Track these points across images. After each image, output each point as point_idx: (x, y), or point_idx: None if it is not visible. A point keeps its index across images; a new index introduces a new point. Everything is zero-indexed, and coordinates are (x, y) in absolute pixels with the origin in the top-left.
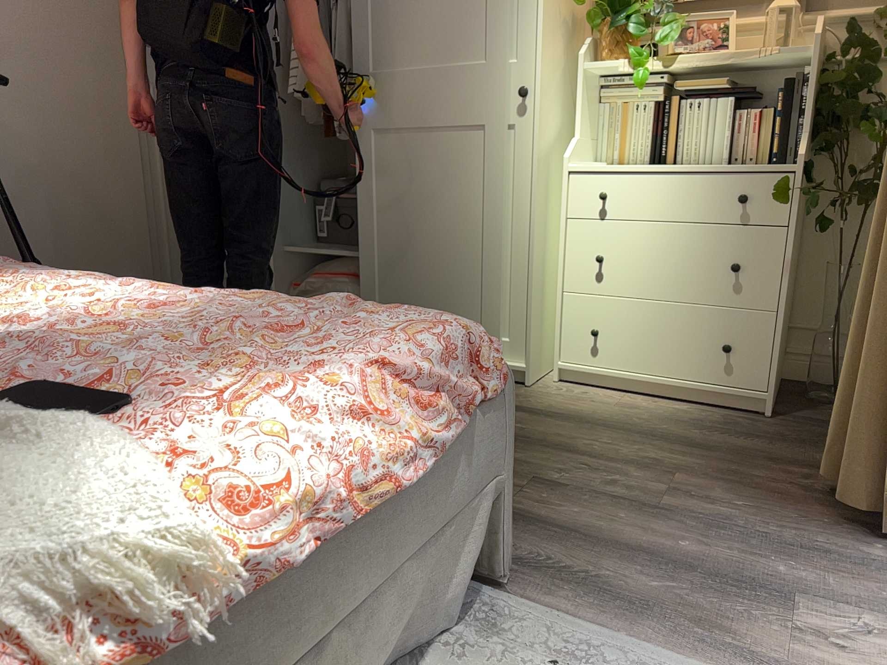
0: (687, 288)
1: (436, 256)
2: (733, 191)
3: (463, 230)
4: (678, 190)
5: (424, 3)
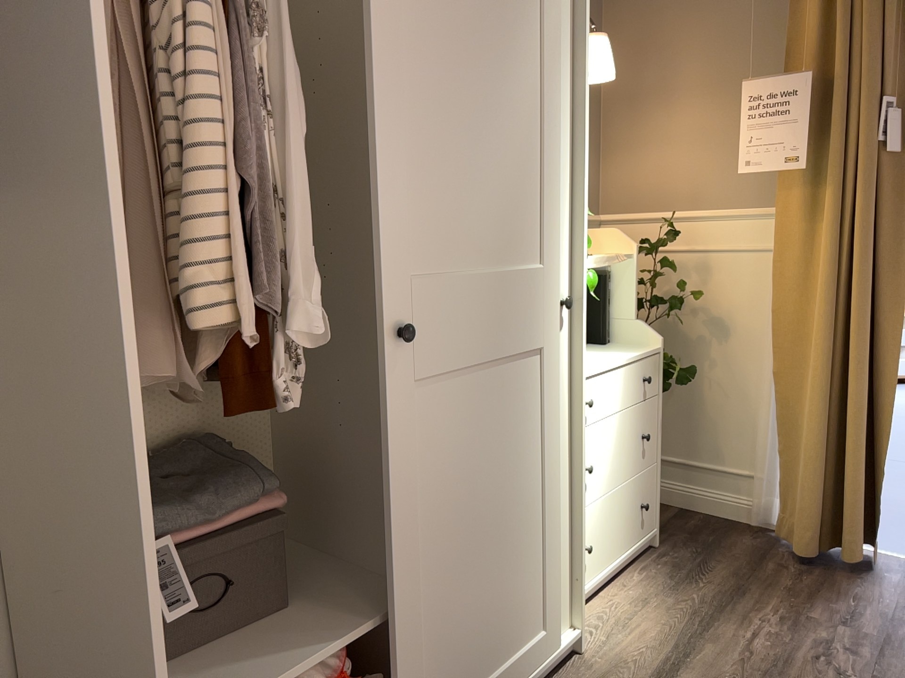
0: (626, 468)
1: (485, 553)
2: (642, 374)
3: (512, 497)
4: (621, 382)
5: (467, 167)
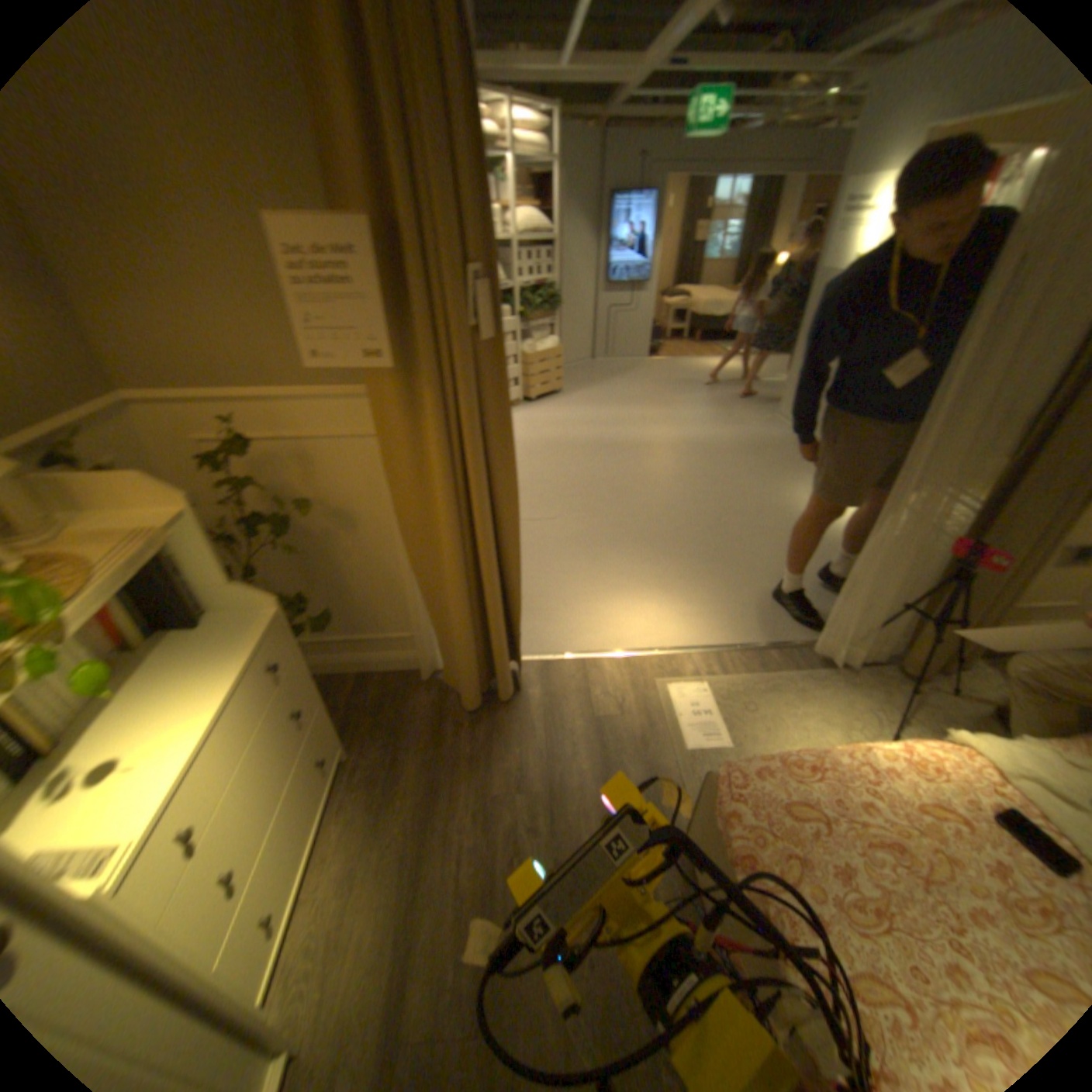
0: (281, 772)
1: None
2: (260, 670)
3: None
4: (230, 722)
5: None
